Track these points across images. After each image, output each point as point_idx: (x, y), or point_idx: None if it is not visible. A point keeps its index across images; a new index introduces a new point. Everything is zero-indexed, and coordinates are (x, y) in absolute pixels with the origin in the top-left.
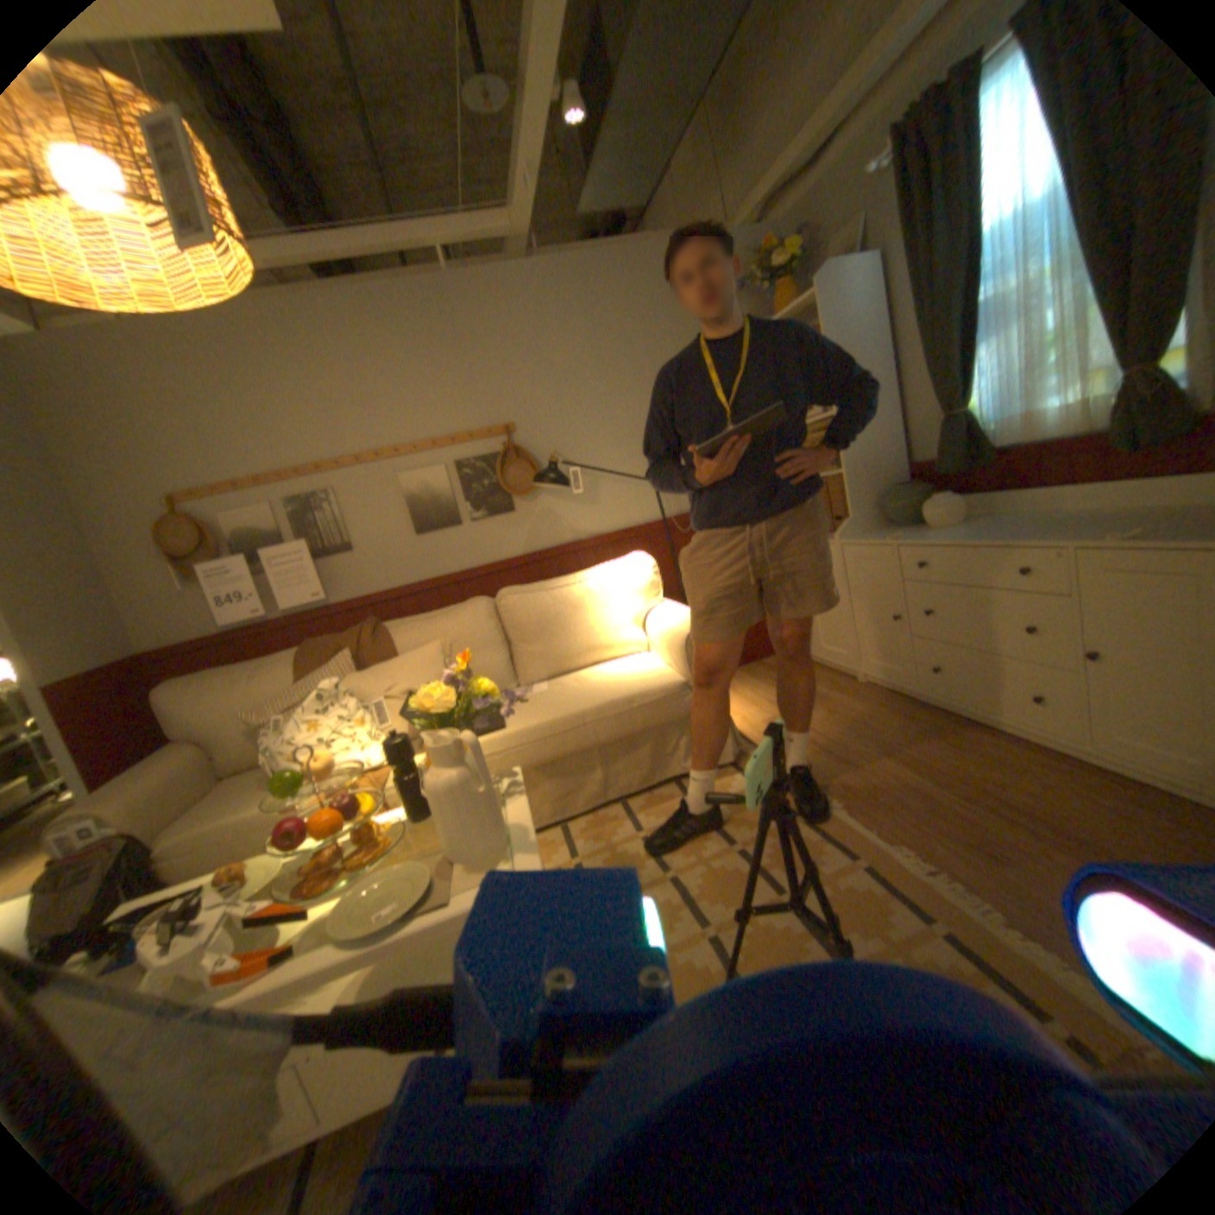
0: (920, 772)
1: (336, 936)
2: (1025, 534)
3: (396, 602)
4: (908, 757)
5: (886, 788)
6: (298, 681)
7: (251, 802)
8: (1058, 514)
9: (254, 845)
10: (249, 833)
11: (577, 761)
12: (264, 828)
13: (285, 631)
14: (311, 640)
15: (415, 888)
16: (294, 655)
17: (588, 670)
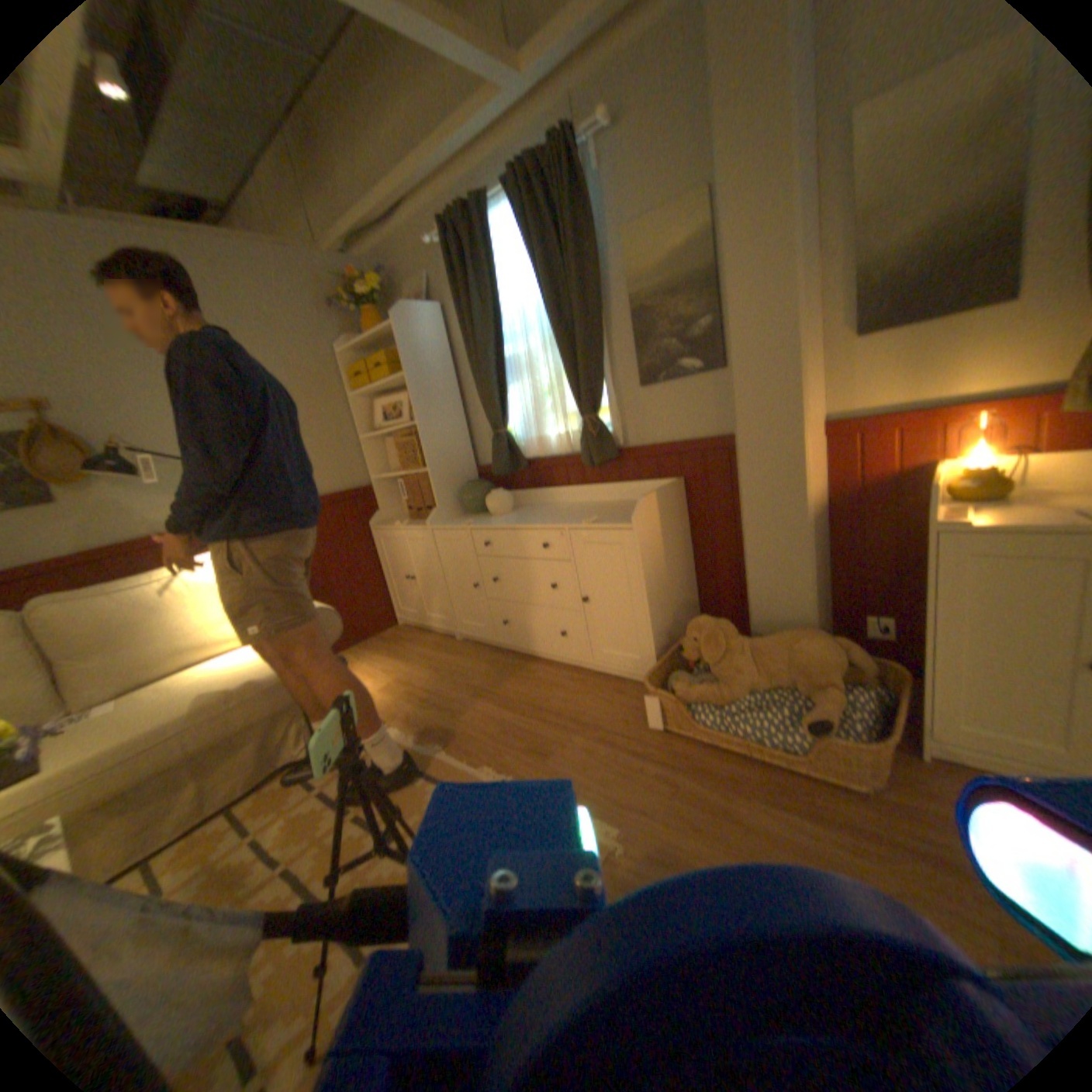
0: (497, 703)
1: None
2: (543, 520)
3: None
4: (489, 693)
5: (473, 722)
6: None
7: None
8: (563, 506)
9: None
10: None
11: (159, 784)
12: None
13: None
14: None
15: None
16: None
17: (173, 677)
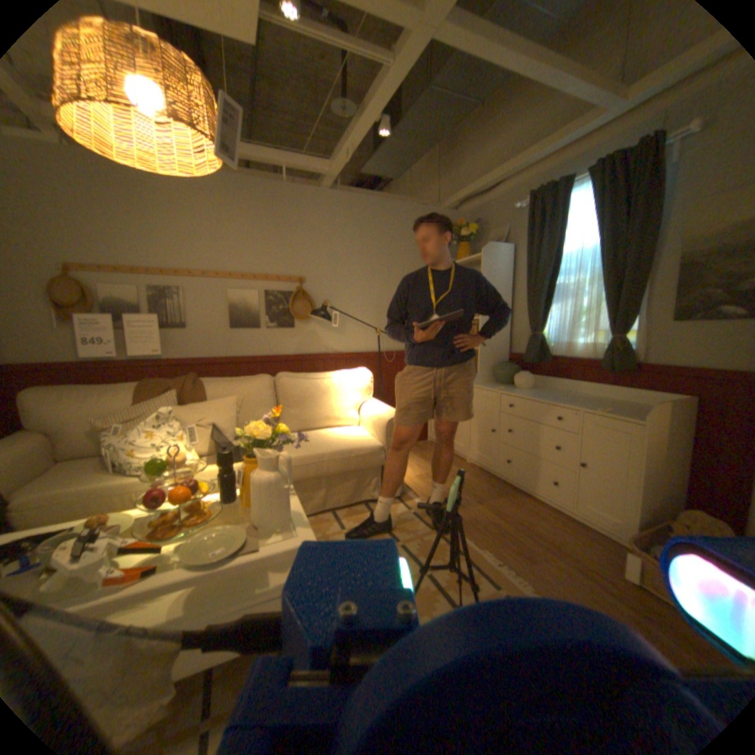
0: (496, 514)
1: (186, 563)
2: (562, 401)
3: (206, 367)
4: (490, 505)
5: (479, 520)
6: (135, 404)
7: (92, 479)
8: (575, 394)
9: (89, 509)
10: (88, 500)
11: (312, 483)
12: (100, 498)
13: (125, 370)
14: (148, 380)
15: (235, 540)
16: (135, 387)
17: (323, 431)
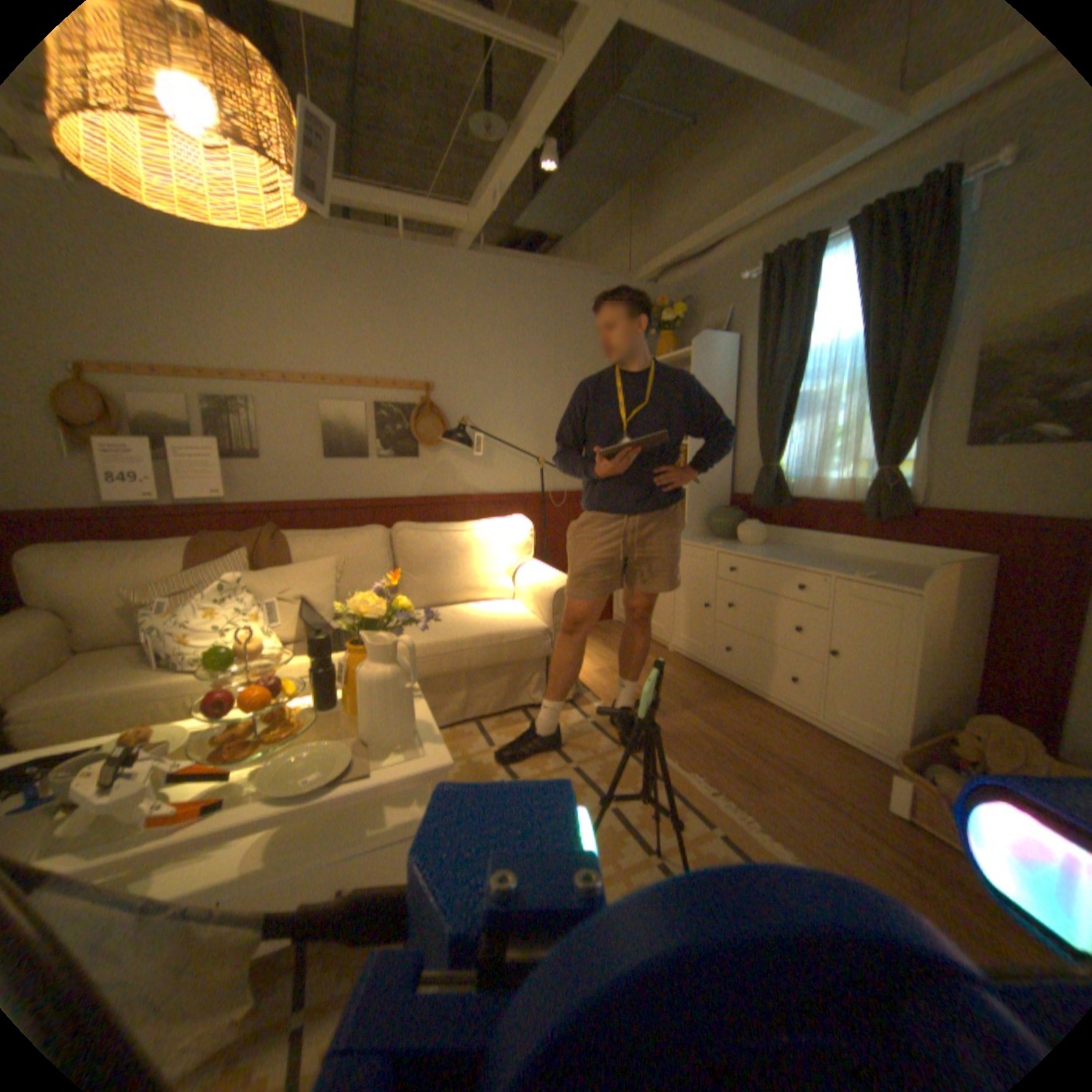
0: (709, 723)
1: (265, 795)
2: (805, 562)
3: (290, 515)
4: (701, 711)
5: (685, 732)
6: (187, 570)
7: (127, 678)
8: (824, 553)
9: (124, 720)
10: (122, 707)
11: (447, 682)
12: (140, 704)
13: (171, 520)
14: (206, 534)
15: (336, 762)
16: (186, 545)
17: (461, 606)
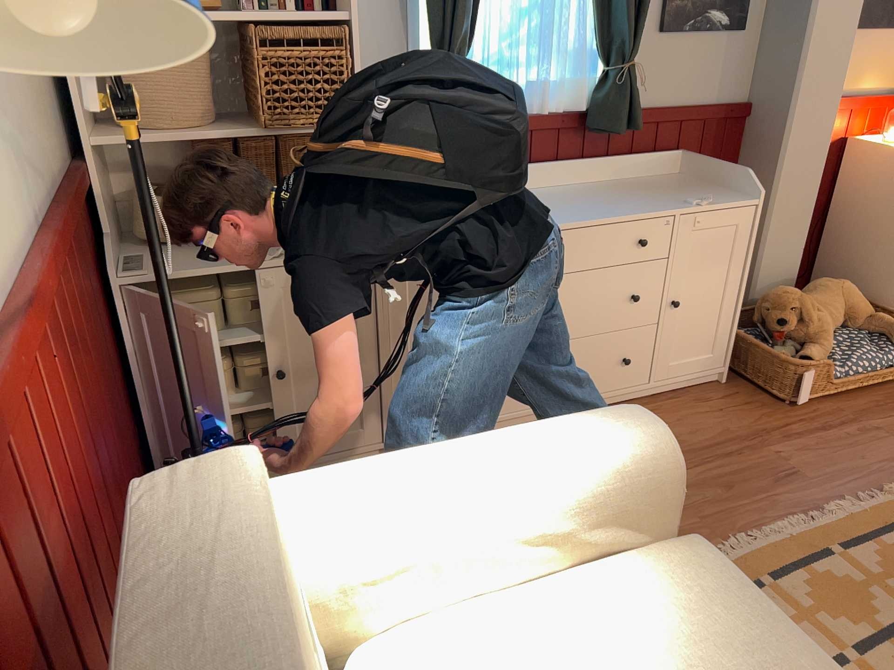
0: None
1: None
2: (616, 209)
3: None
4: None
5: None
6: None
7: None
8: (544, 192)
9: None
10: None
11: None
12: None
13: None
14: None
15: None
16: None
17: None
